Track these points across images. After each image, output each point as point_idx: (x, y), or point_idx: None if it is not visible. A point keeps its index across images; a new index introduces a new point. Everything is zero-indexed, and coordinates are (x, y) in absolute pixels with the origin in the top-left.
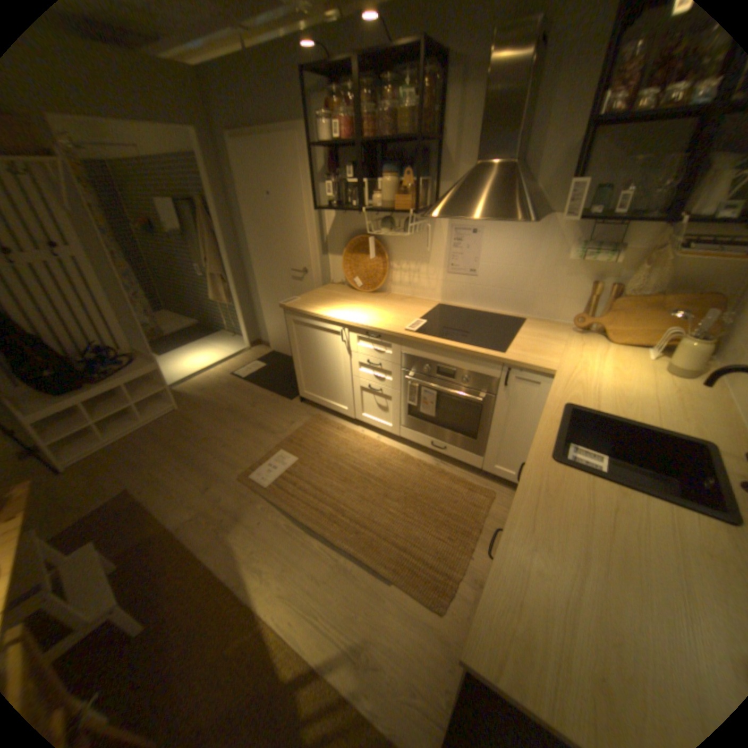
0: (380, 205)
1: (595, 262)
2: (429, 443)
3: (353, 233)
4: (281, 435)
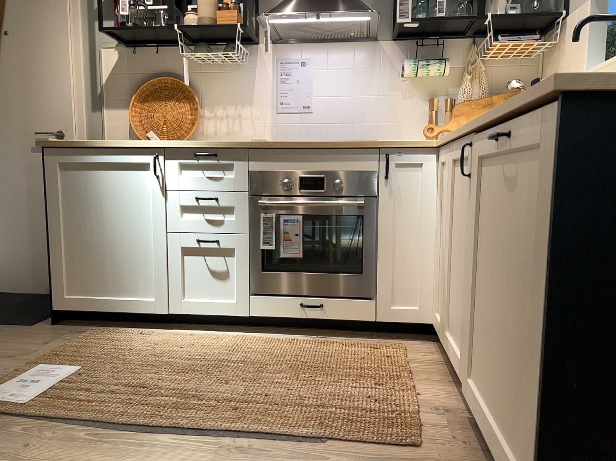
0: (196, 26)
1: (423, 84)
2: (298, 310)
3: (147, 79)
4: (30, 358)
